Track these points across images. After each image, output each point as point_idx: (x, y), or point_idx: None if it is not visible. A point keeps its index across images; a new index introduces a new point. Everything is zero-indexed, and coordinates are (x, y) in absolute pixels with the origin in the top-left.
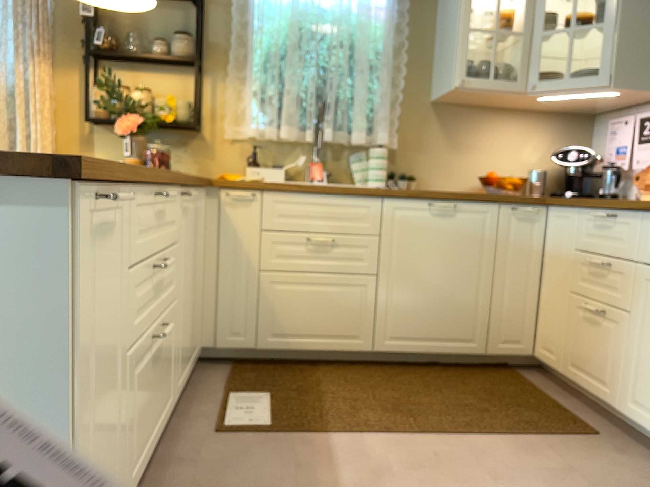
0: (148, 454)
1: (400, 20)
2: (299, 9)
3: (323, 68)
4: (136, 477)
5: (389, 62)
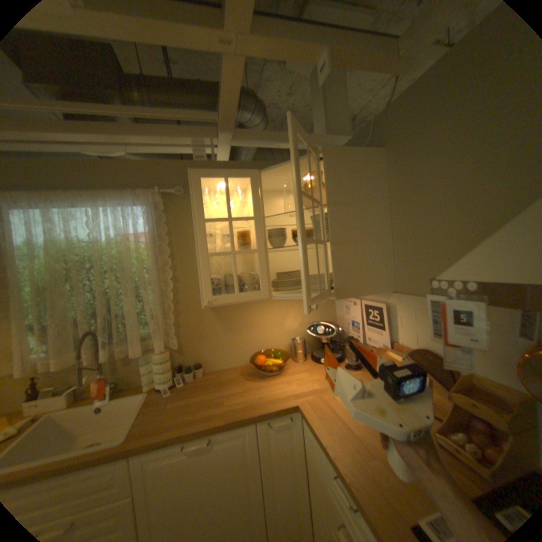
0: None
1: (162, 242)
2: (59, 246)
3: (97, 291)
4: None
5: (157, 278)
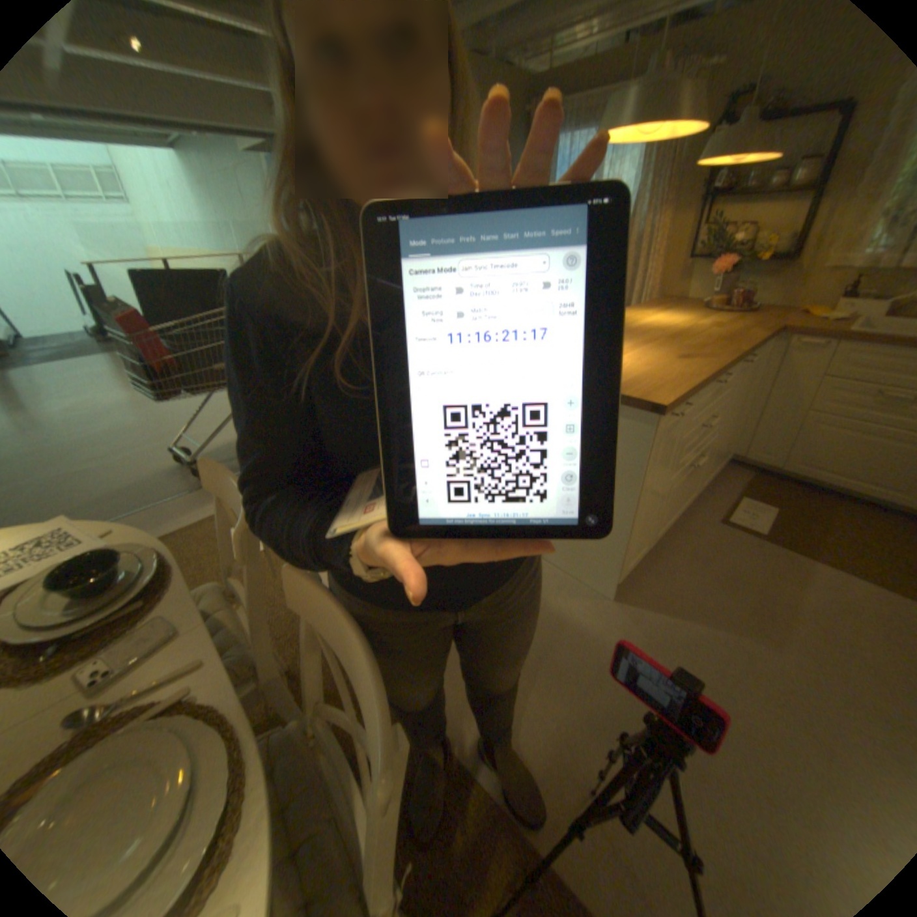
0: (674, 522)
1: None
2: None
3: None
4: (664, 533)
5: None
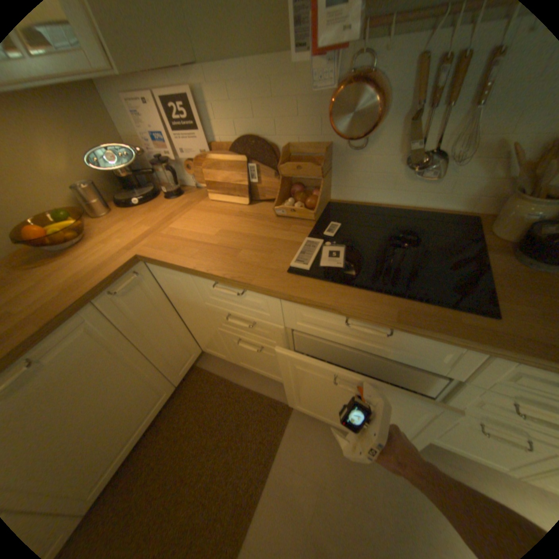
0: None
1: None
2: None
3: None
4: None
5: None
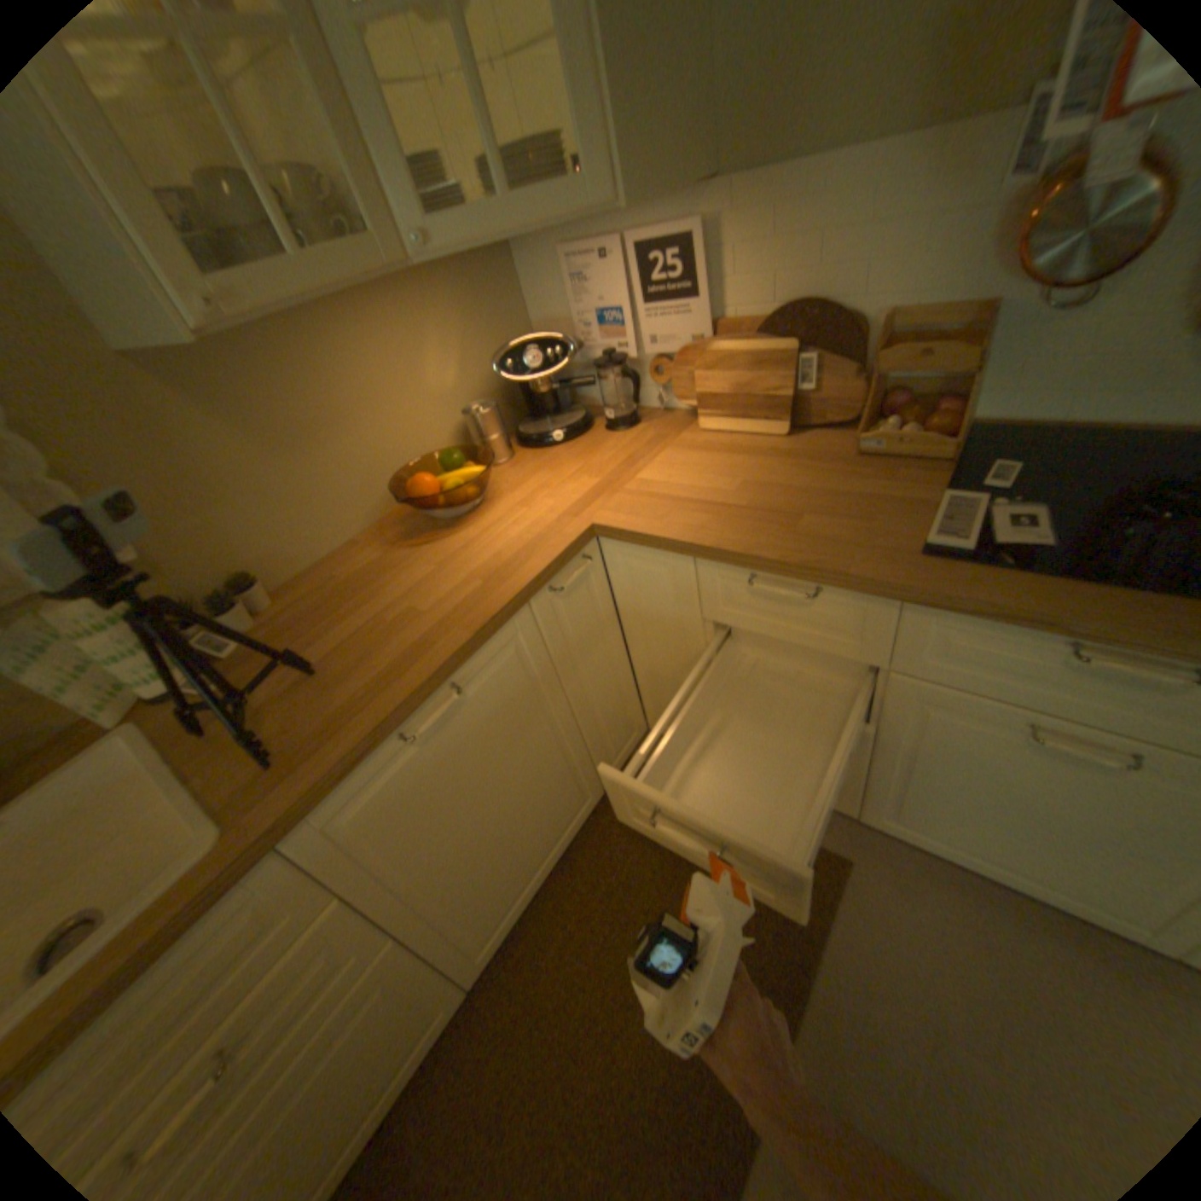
0: None
1: None
2: None
3: None
4: None
5: None
